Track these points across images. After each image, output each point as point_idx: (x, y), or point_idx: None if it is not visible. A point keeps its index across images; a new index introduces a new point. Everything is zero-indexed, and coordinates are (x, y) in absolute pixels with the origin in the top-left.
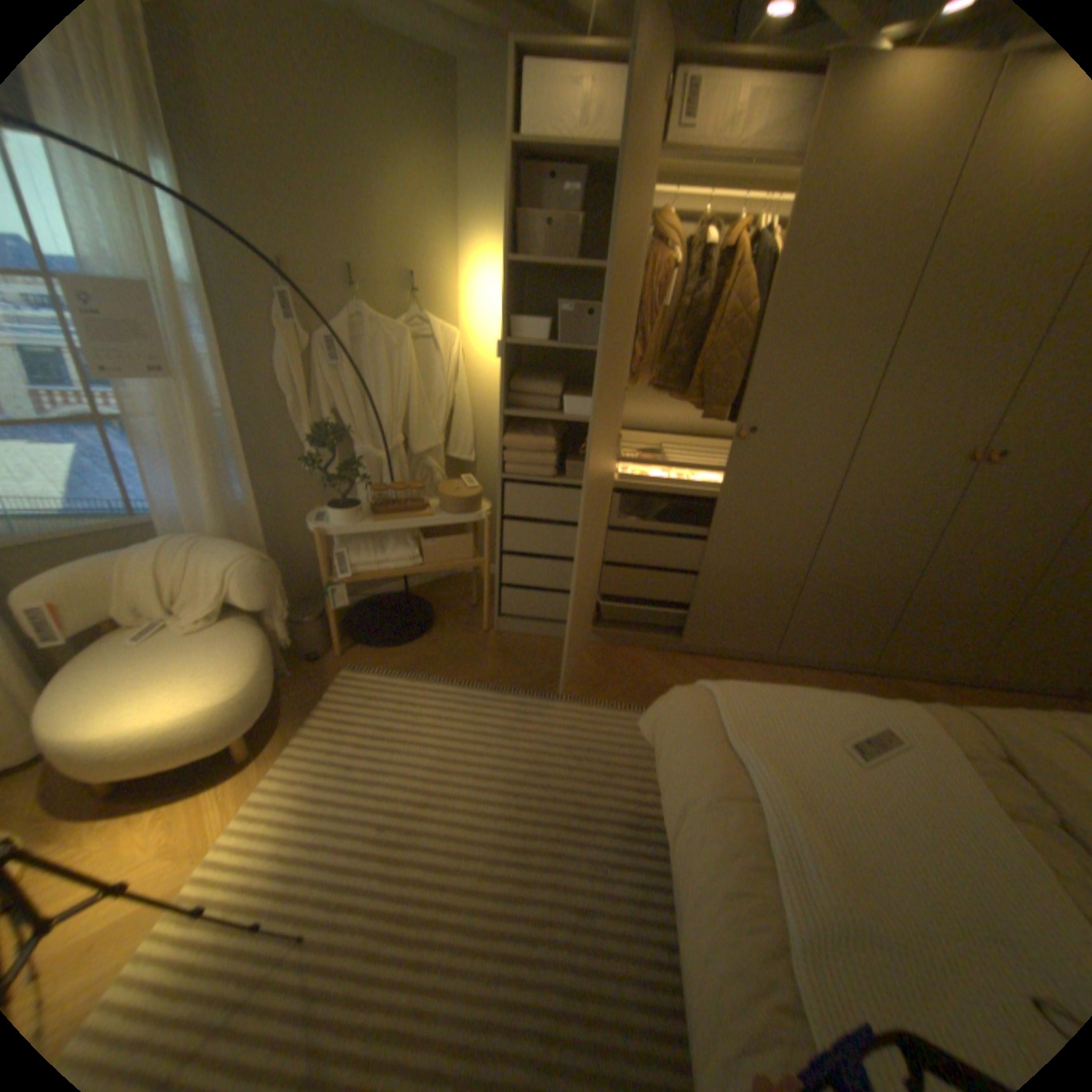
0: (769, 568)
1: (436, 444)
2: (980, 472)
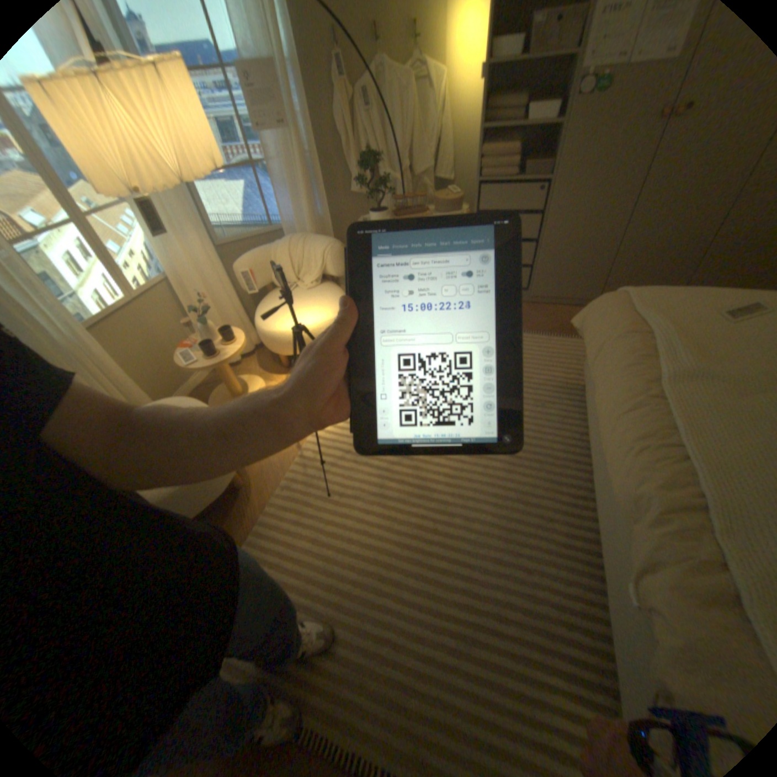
0: (681, 232)
1: (428, 167)
2: None
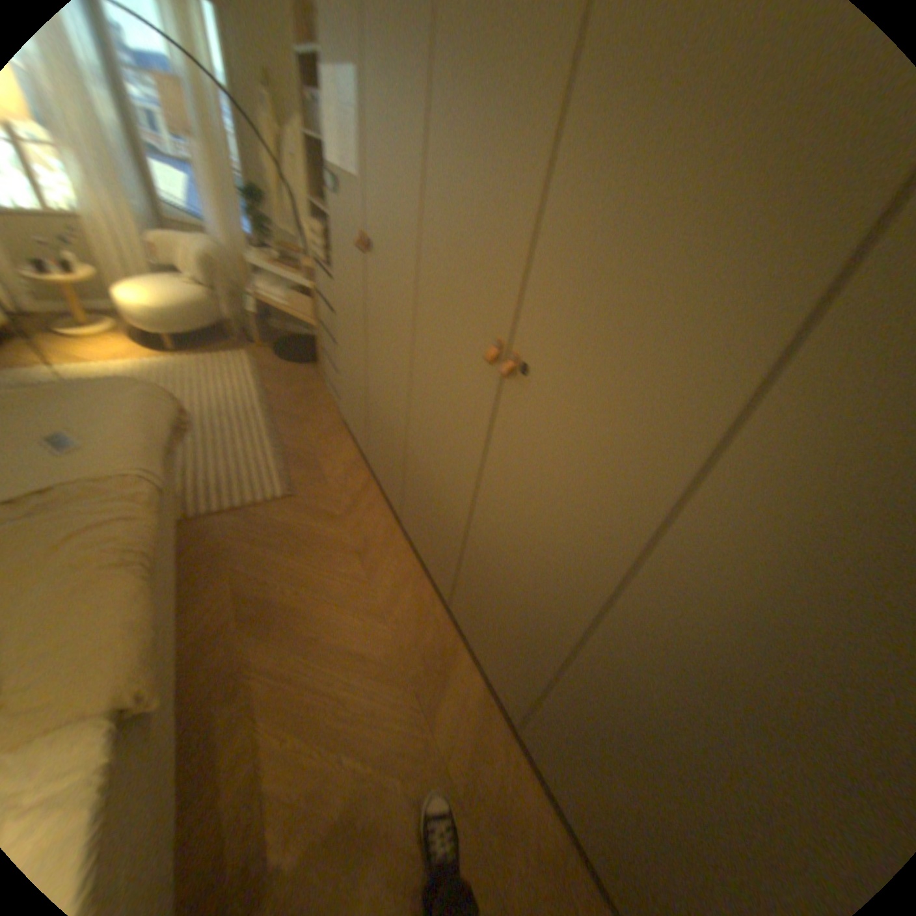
0: (387, 417)
1: None
2: (501, 388)
